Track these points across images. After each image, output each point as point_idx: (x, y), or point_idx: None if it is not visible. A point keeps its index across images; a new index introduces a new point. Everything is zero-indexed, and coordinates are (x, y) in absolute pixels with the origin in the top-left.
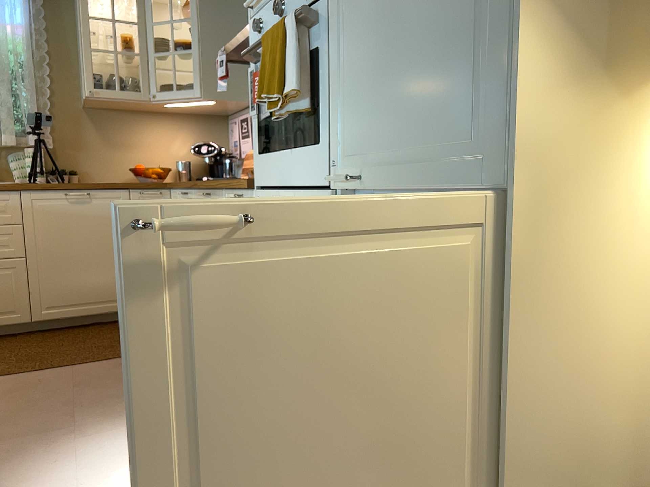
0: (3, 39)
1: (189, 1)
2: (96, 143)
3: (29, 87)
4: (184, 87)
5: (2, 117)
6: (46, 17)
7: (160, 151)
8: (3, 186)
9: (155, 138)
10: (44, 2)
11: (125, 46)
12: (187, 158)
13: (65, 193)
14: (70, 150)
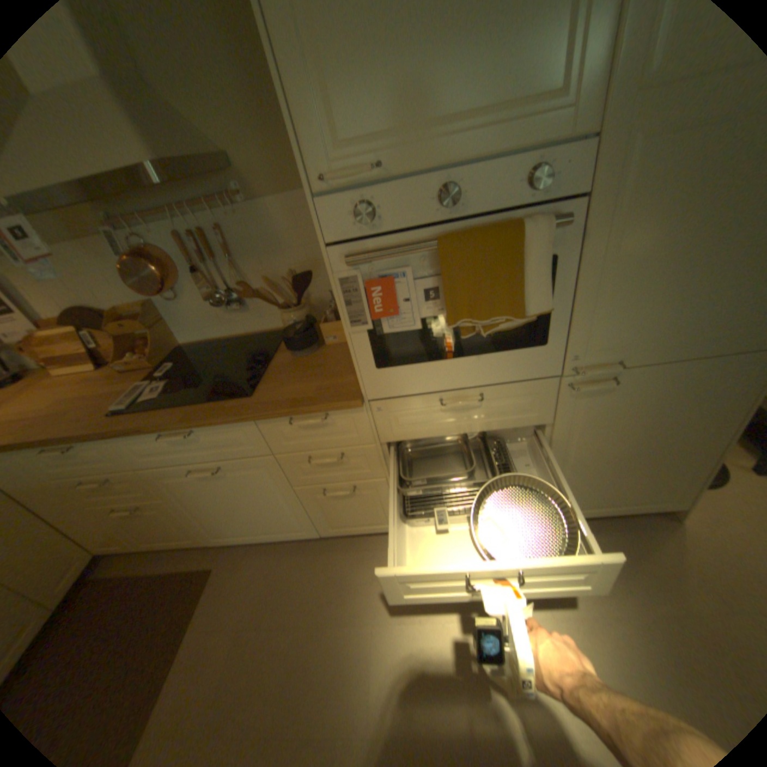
0: None
1: None
2: None
3: None
4: None
5: None
6: None
7: None
8: None
9: None
10: None
11: None
12: None
13: None
14: None
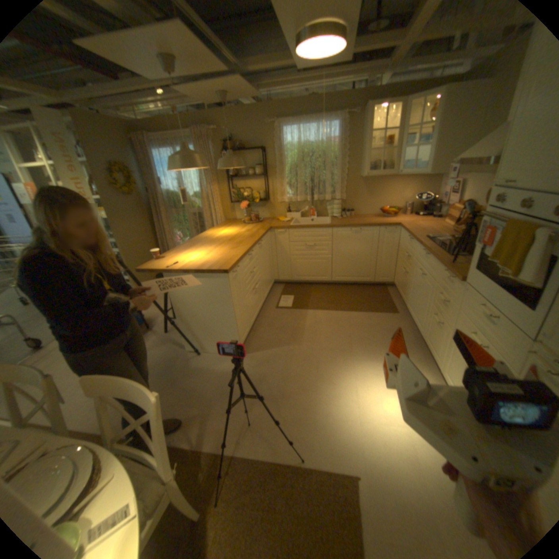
0: (329, 147)
1: (435, 104)
2: (364, 194)
3: (338, 171)
4: (419, 161)
5: (326, 187)
6: (349, 129)
7: (396, 196)
8: (326, 225)
9: (395, 189)
10: (349, 121)
11: (388, 141)
12: (411, 199)
13: (350, 228)
14: (352, 198)
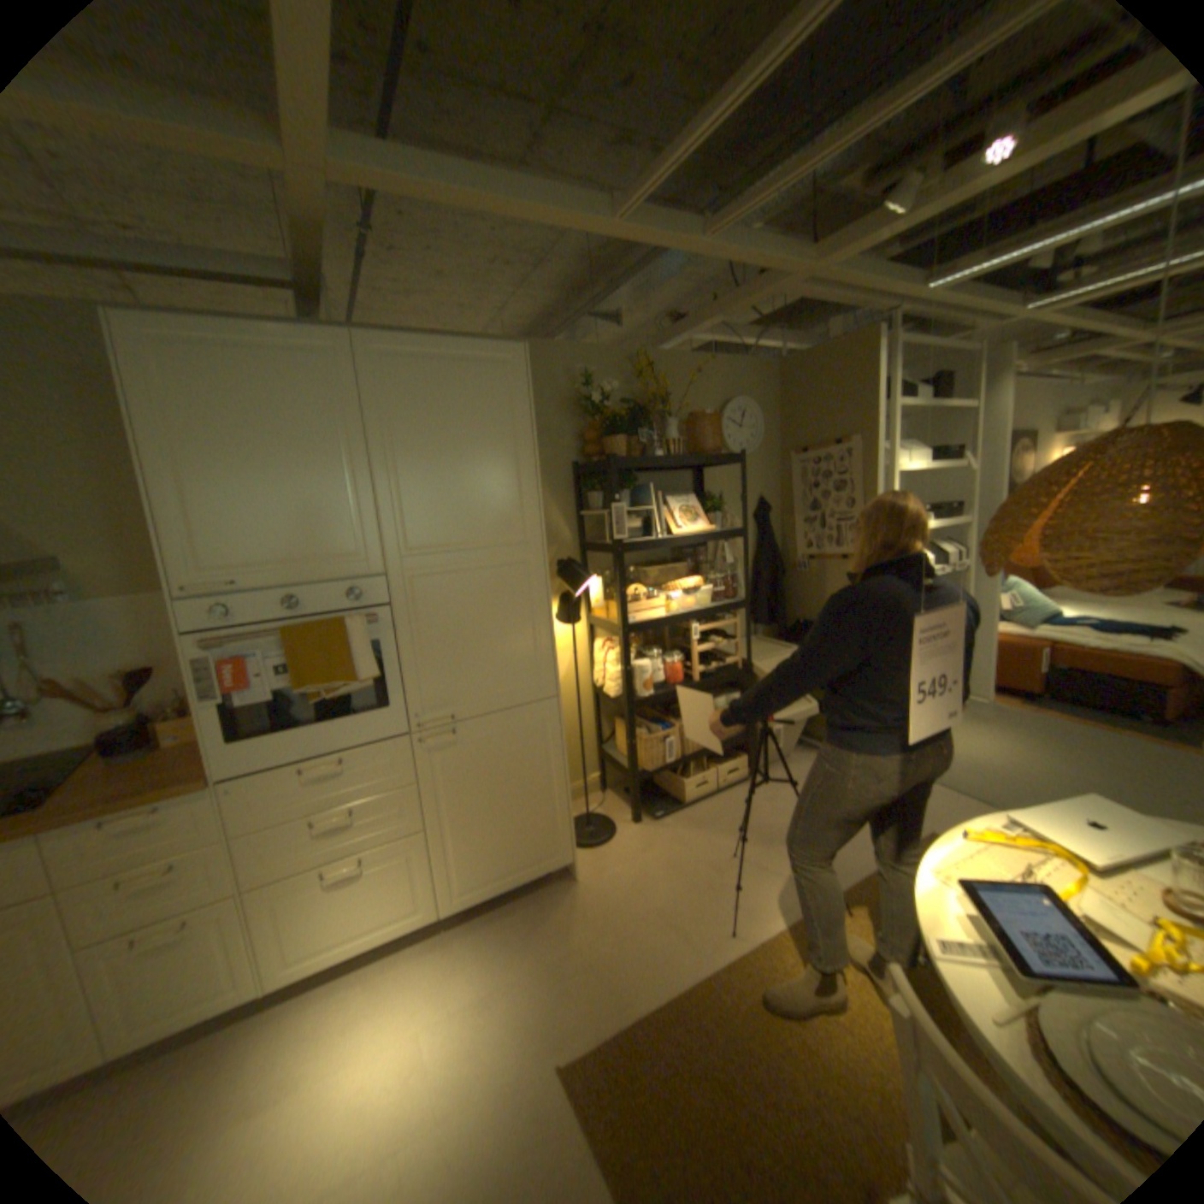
0: None
1: None
2: None
3: None
4: None
5: None
6: None
7: None
8: None
9: None
10: None
11: None
12: None
13: None
14: None
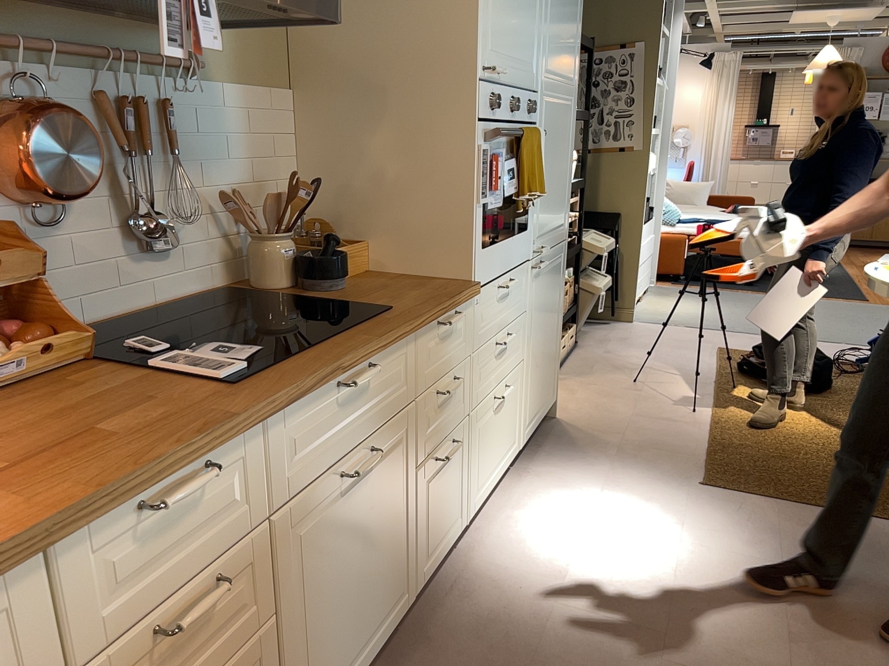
0: None
1: None
2: None
3: None
4: None
5: None
6: None
7: None
8: None
9: None
10: None
11: None
12: None
13: None
14: None
